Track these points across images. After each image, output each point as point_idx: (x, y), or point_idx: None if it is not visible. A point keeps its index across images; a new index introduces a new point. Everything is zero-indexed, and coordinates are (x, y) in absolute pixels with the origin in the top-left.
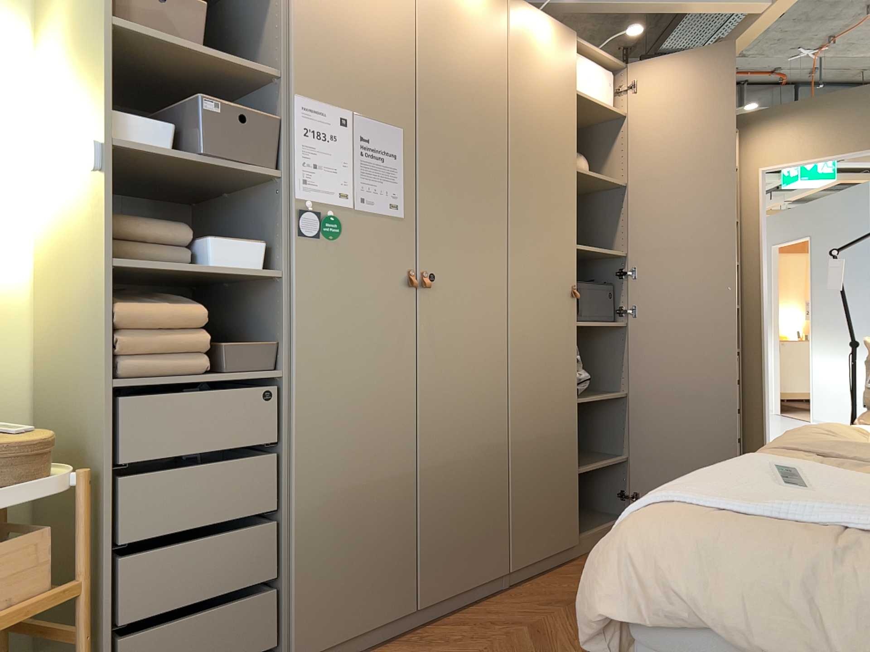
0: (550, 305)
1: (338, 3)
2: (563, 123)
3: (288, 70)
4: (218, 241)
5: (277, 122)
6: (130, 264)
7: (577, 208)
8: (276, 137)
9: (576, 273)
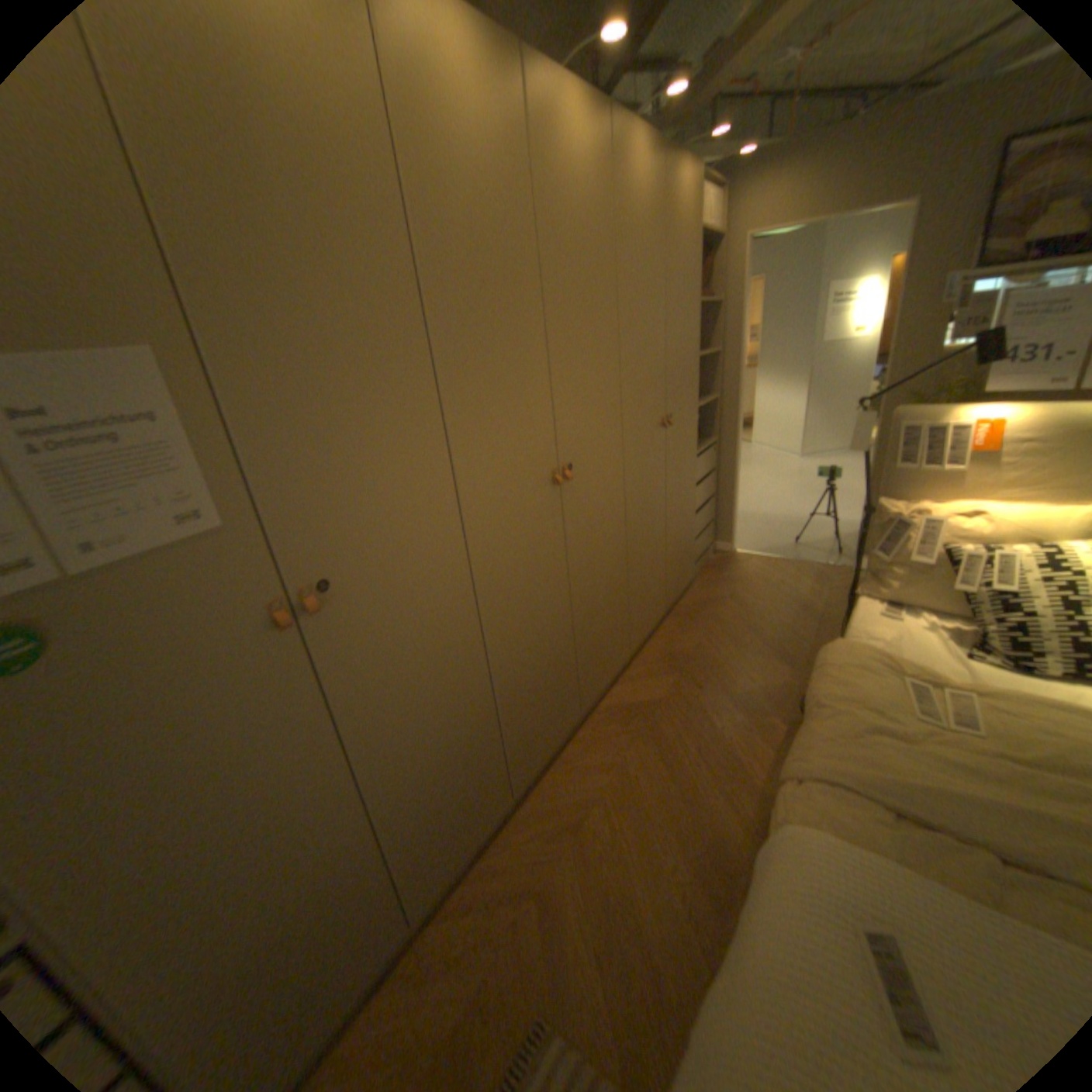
0: (523, 514)
1: None
2: (511, 234)
3: None
4: None
5: None
6: None
7: (546, 363)
8: None
9: (553, 455)
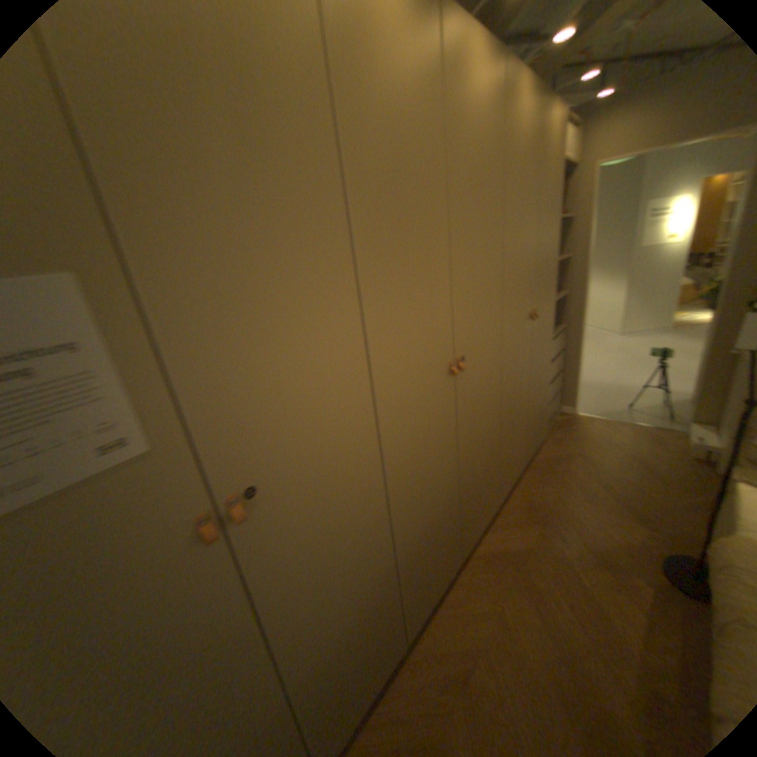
0: (426, 403)
1: None
2: (426, 160)
3: None
4: None
5: None
6: None
7: (448, 272)
8: None
9: (451, 350)
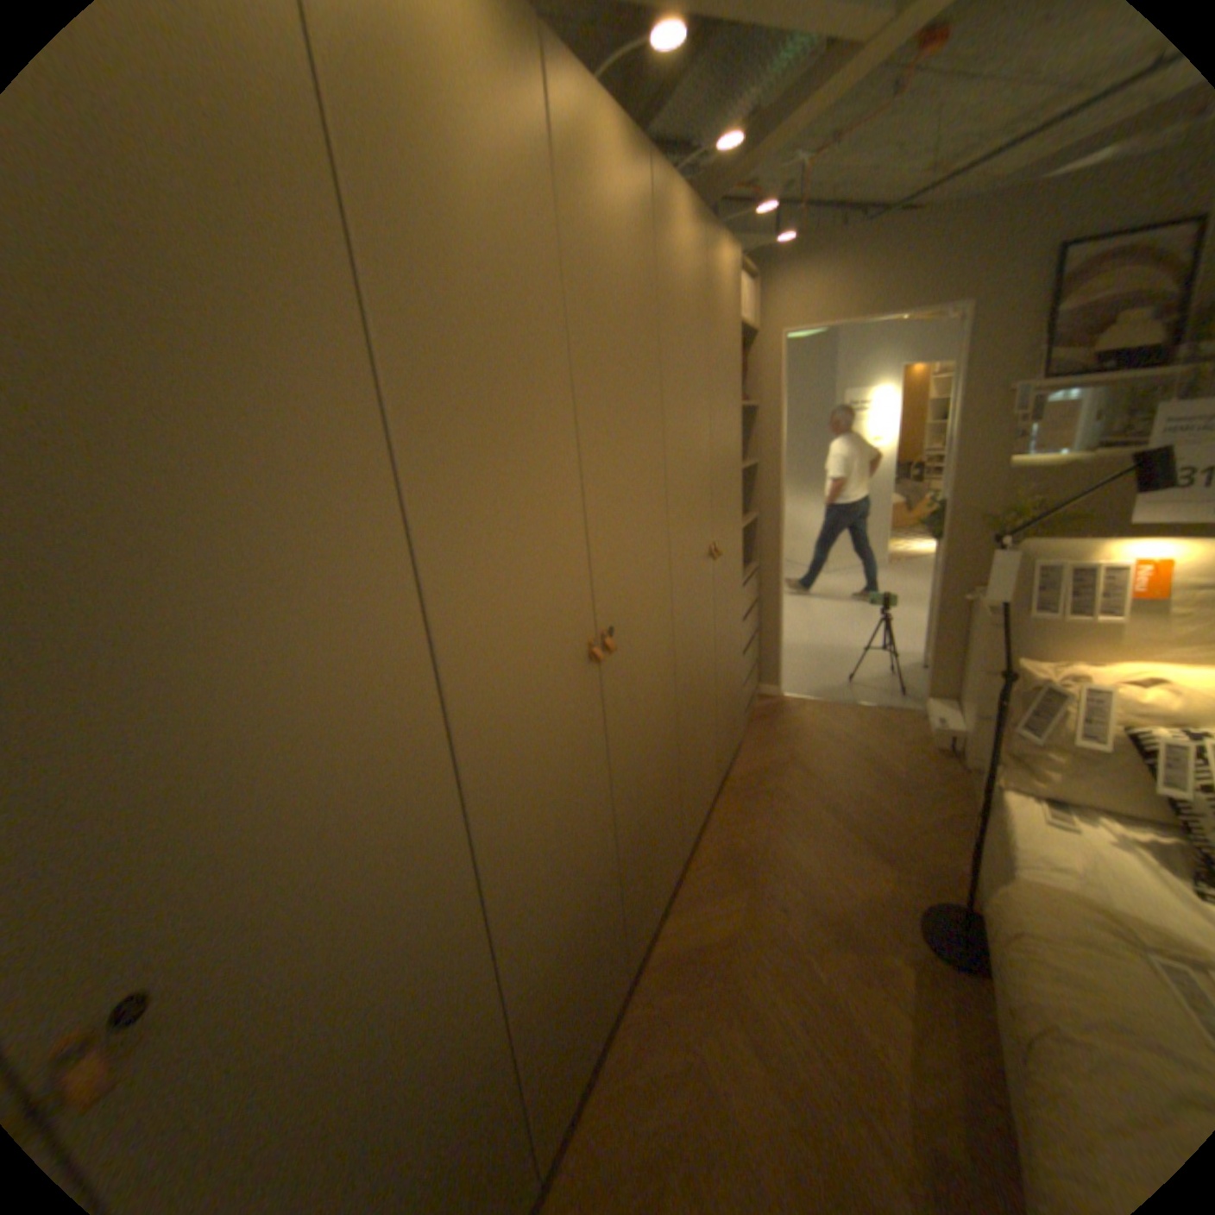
0: (552, 717)
1: None
2: (530, 293)
3: None
4: None
5: None
6: None
7: (579, 485)
8: None
9: (591, 618)
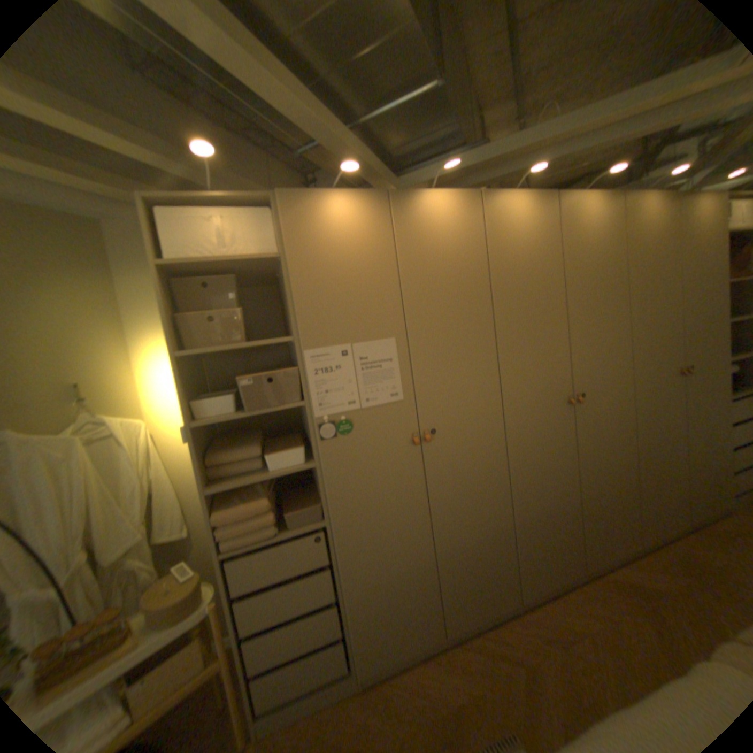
0: (544, 419)
1: (328, 272)
2: (546, 274)
3: (298, 334)
4: (276, 450)
5: (297, 371)
6: (218, 488)
7: (567, 335)
8: (298, 380)
9: (569, 387)
